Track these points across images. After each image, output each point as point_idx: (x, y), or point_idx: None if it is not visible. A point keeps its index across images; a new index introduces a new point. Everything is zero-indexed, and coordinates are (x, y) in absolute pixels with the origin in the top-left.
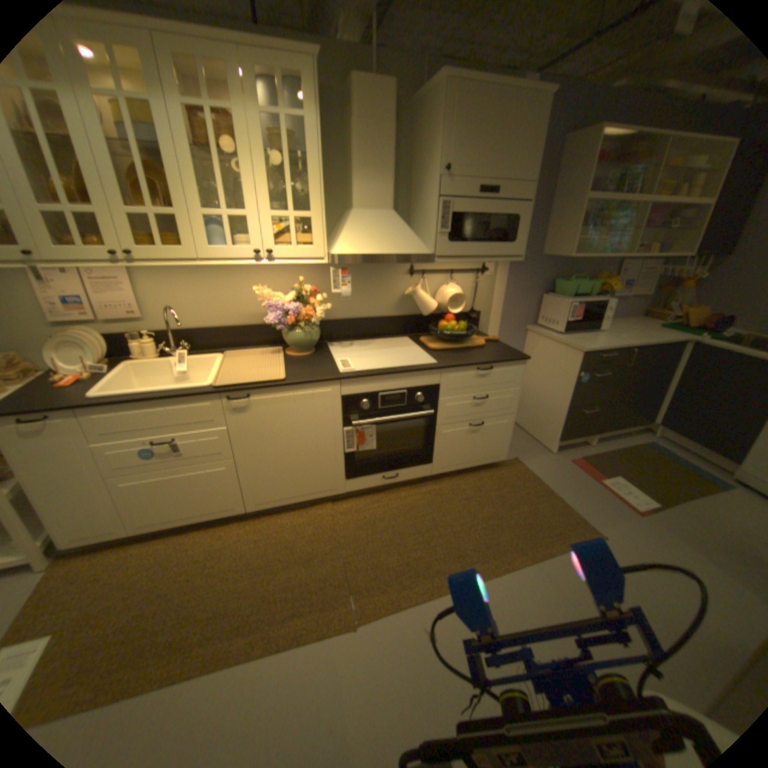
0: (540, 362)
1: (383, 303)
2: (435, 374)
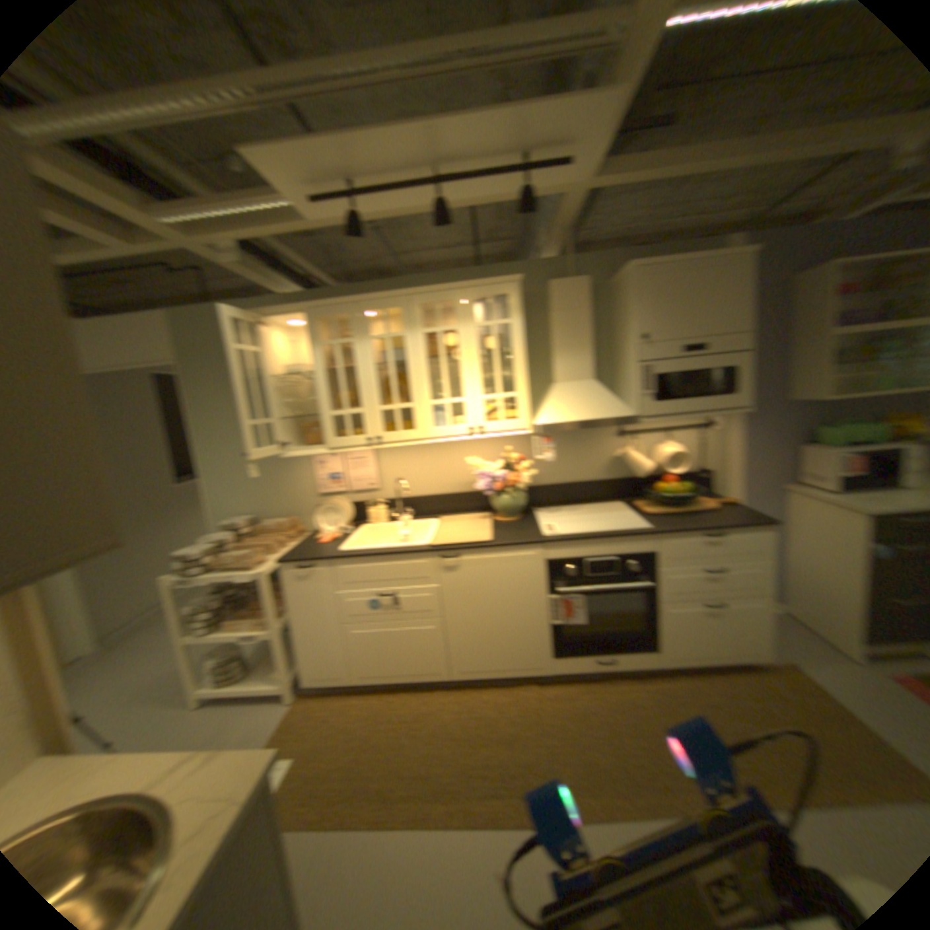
0: (812, 533)
1: (590, 467)
2: (649, 540)
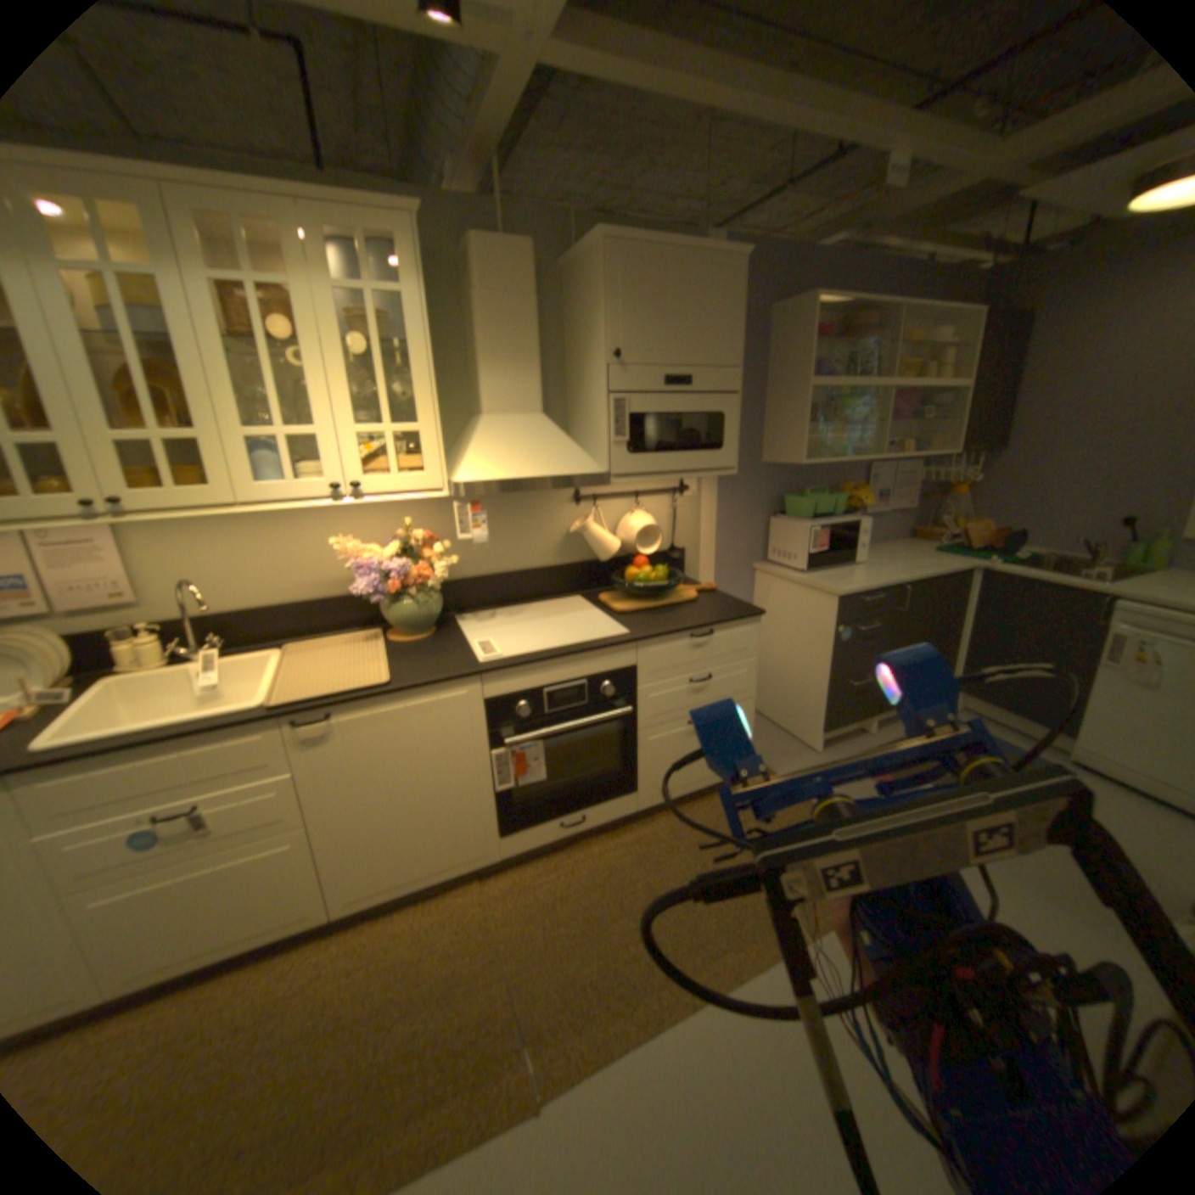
0: (779, 616)
1: (539, 547)
2: (629, 649)
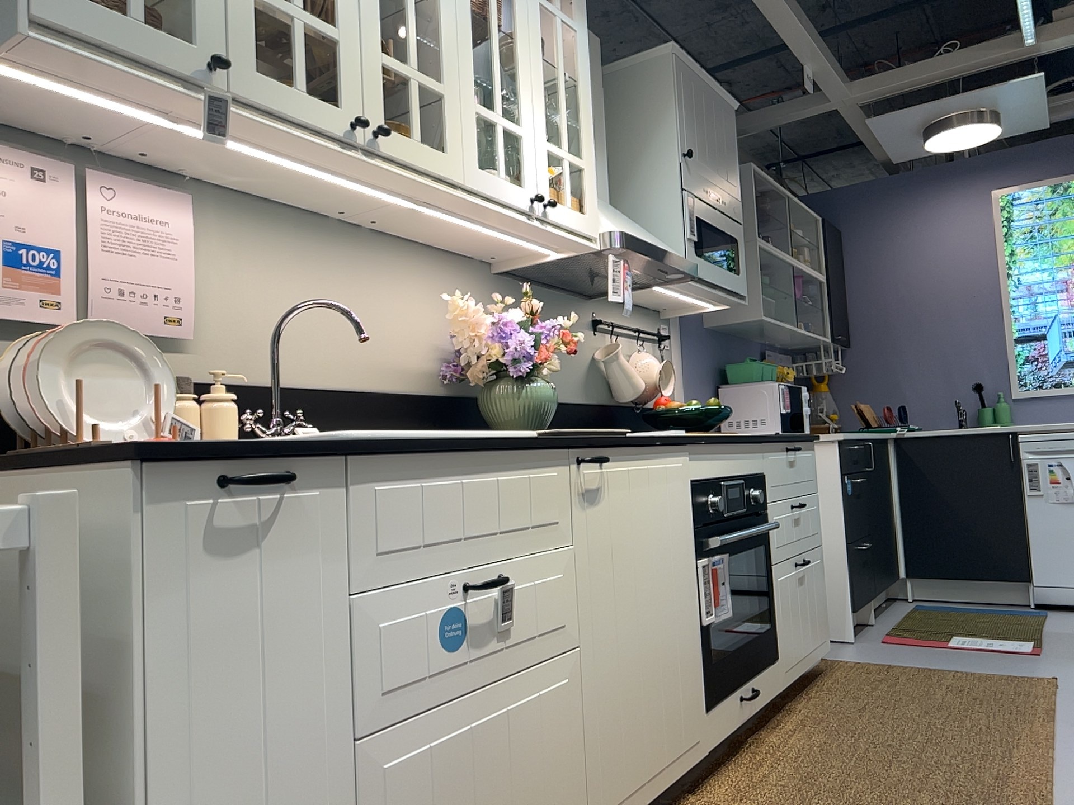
0: None
1: (571, 374)
2: (761, 449)
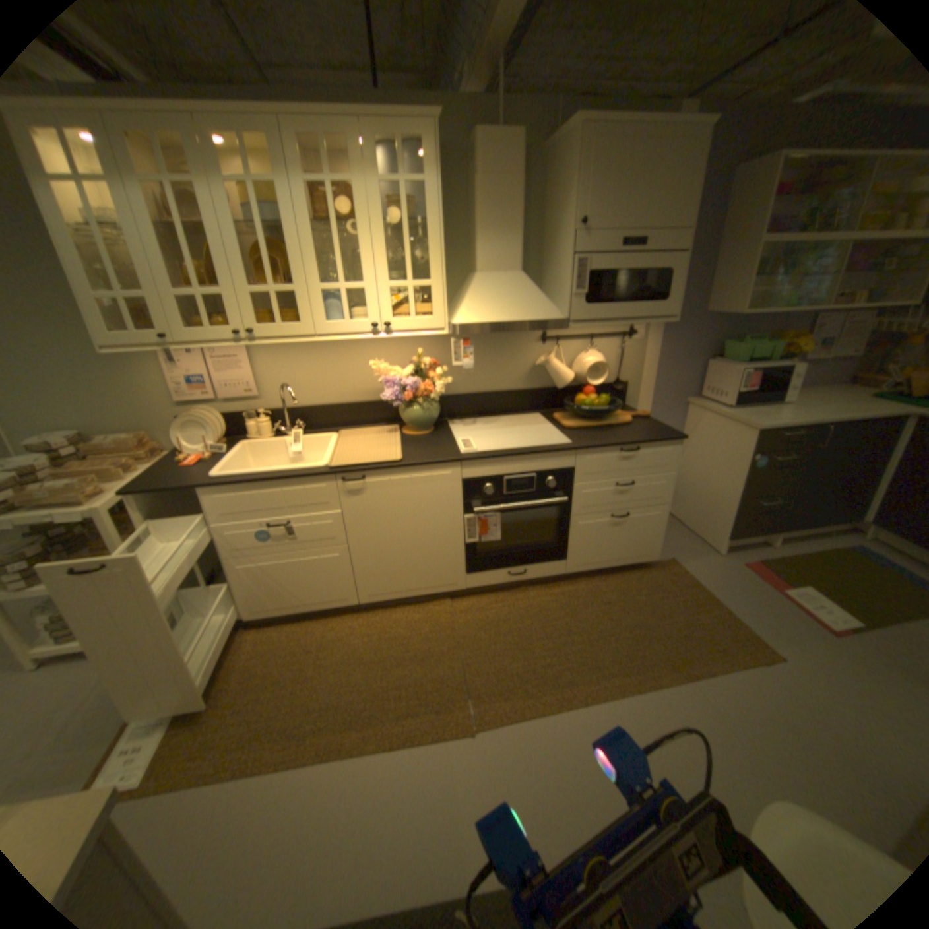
0: (705, 443)
1: (511, 375)
2: (570, 456)
